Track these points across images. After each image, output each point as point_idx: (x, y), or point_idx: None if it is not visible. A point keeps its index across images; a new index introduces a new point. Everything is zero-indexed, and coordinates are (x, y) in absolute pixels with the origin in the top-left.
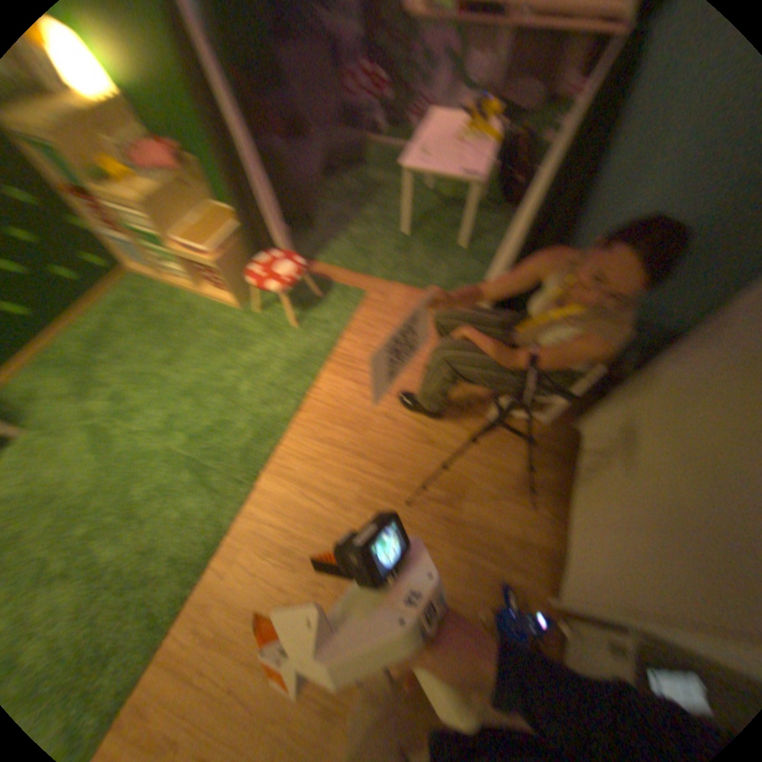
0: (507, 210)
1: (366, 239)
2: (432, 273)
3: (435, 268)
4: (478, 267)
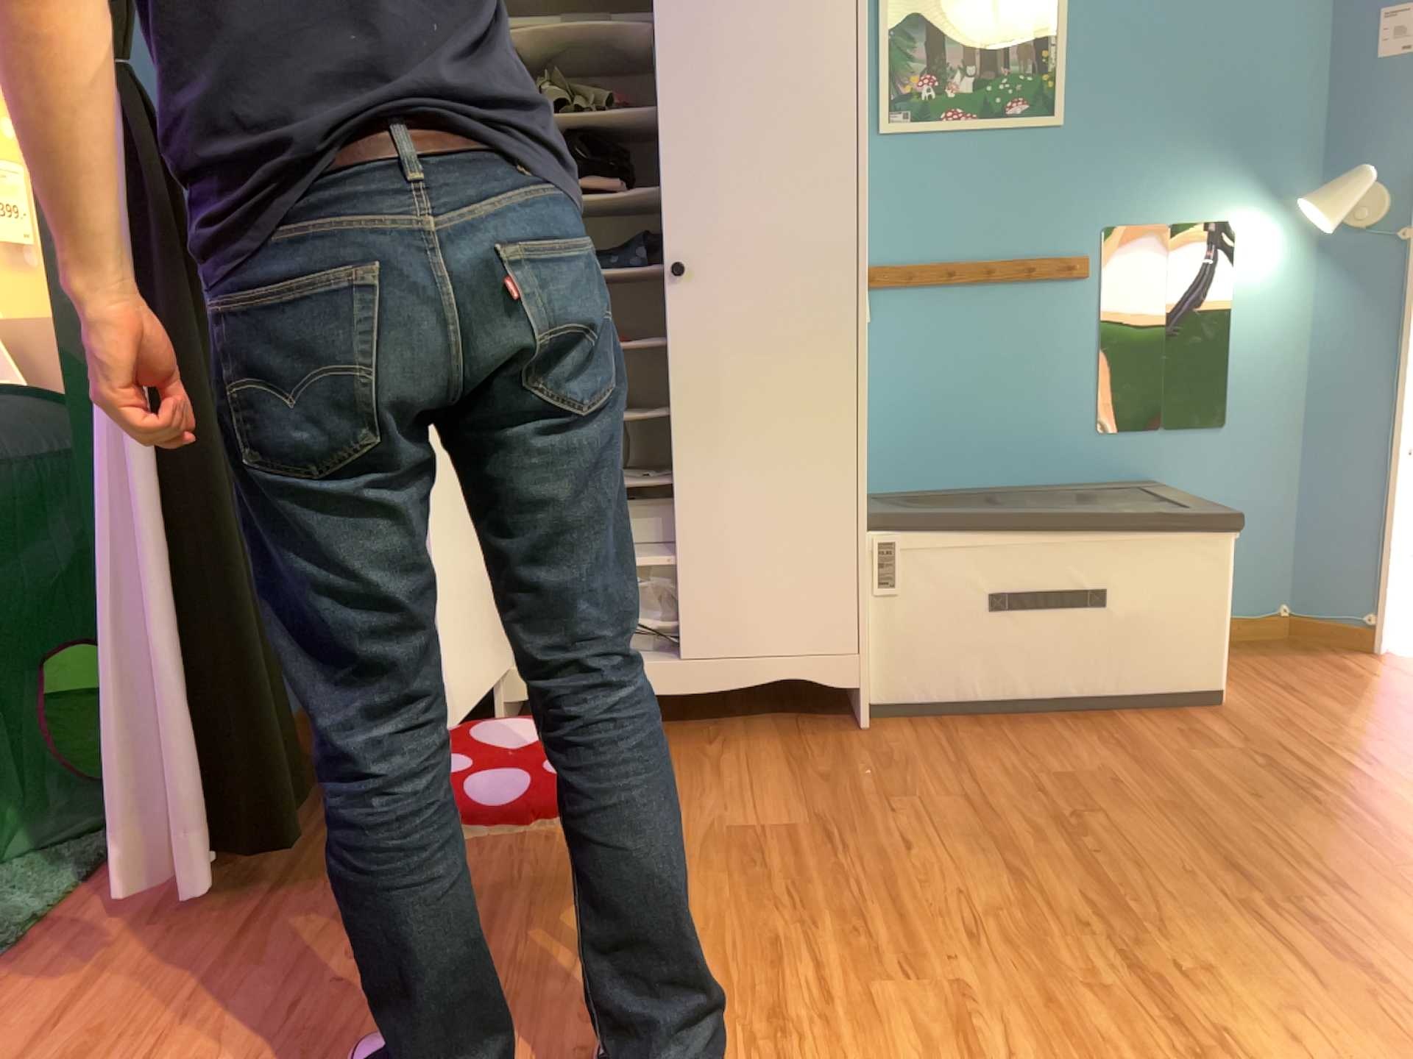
0: None
1: None
2: None
3: None
4: None
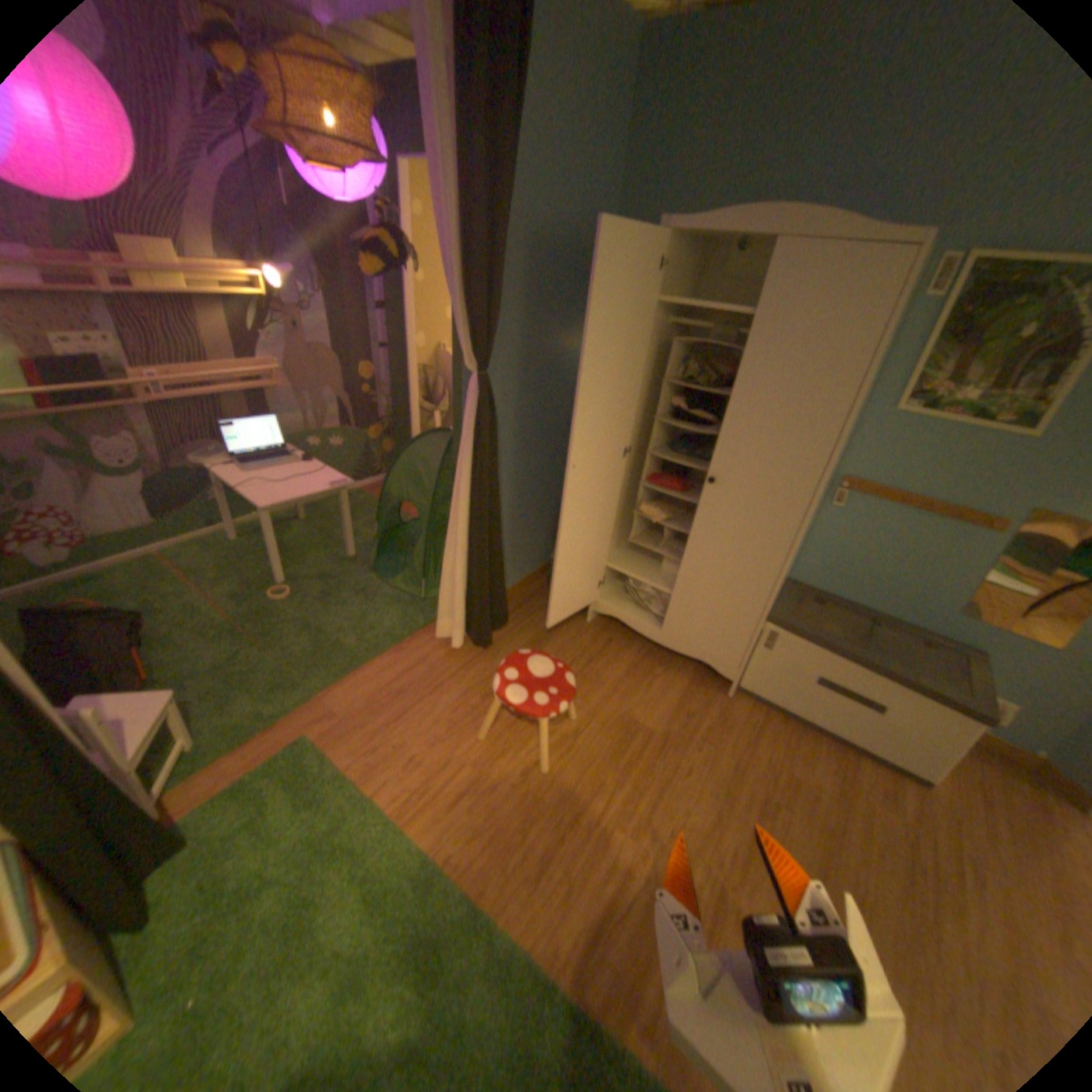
0: (308, 551)
1: (188, 701)
2: (338, 648)
3: (347, 635)
4: (364, 606)
